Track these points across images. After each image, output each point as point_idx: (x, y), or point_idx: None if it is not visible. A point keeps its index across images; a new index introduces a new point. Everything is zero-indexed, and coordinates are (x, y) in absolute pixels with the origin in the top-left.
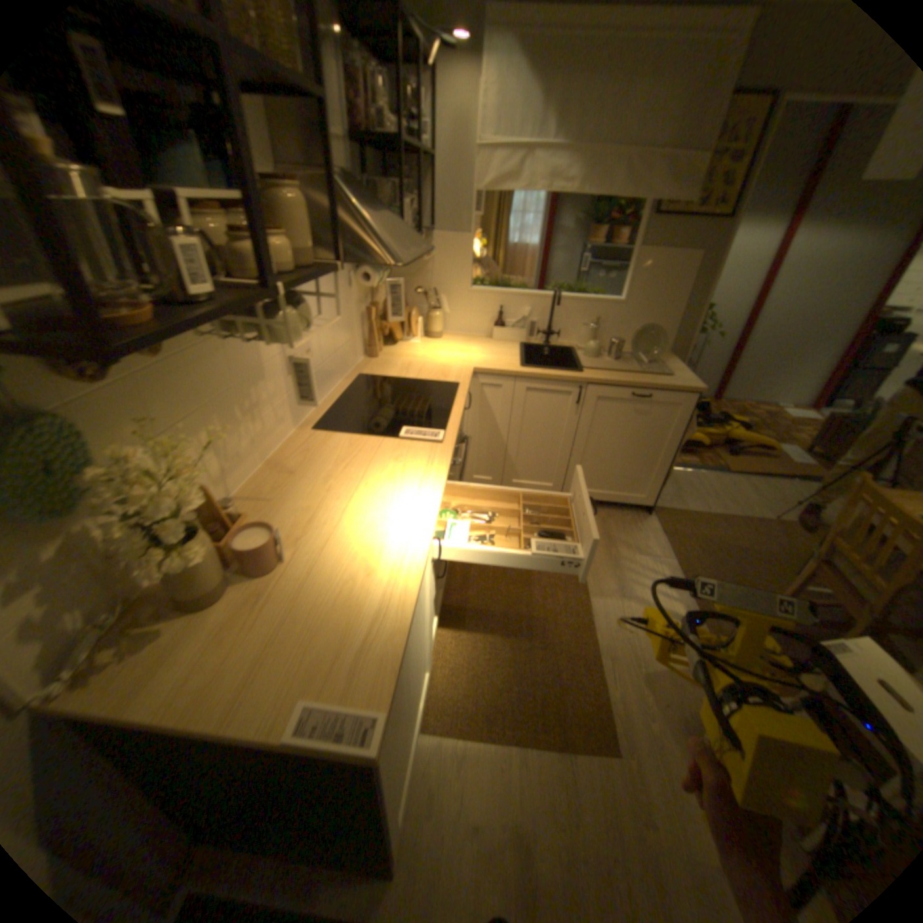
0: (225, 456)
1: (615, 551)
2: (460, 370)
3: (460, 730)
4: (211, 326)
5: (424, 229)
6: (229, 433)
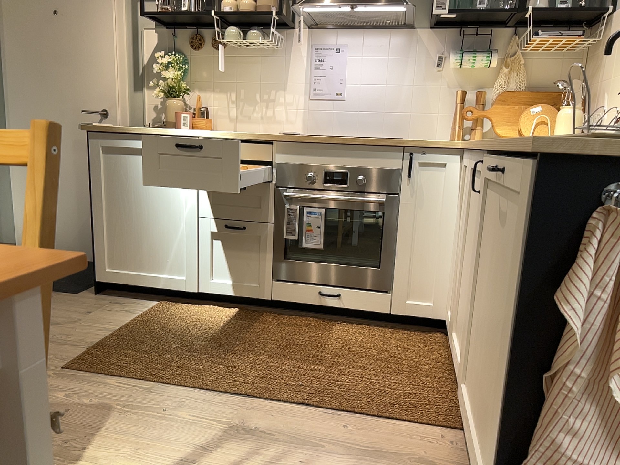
0: (244, 113)
1: (341, 462)
2: (449, 142)
3: (149, 312)
4: (261, 53)
5: (608, 13)
6: (251, 105)
